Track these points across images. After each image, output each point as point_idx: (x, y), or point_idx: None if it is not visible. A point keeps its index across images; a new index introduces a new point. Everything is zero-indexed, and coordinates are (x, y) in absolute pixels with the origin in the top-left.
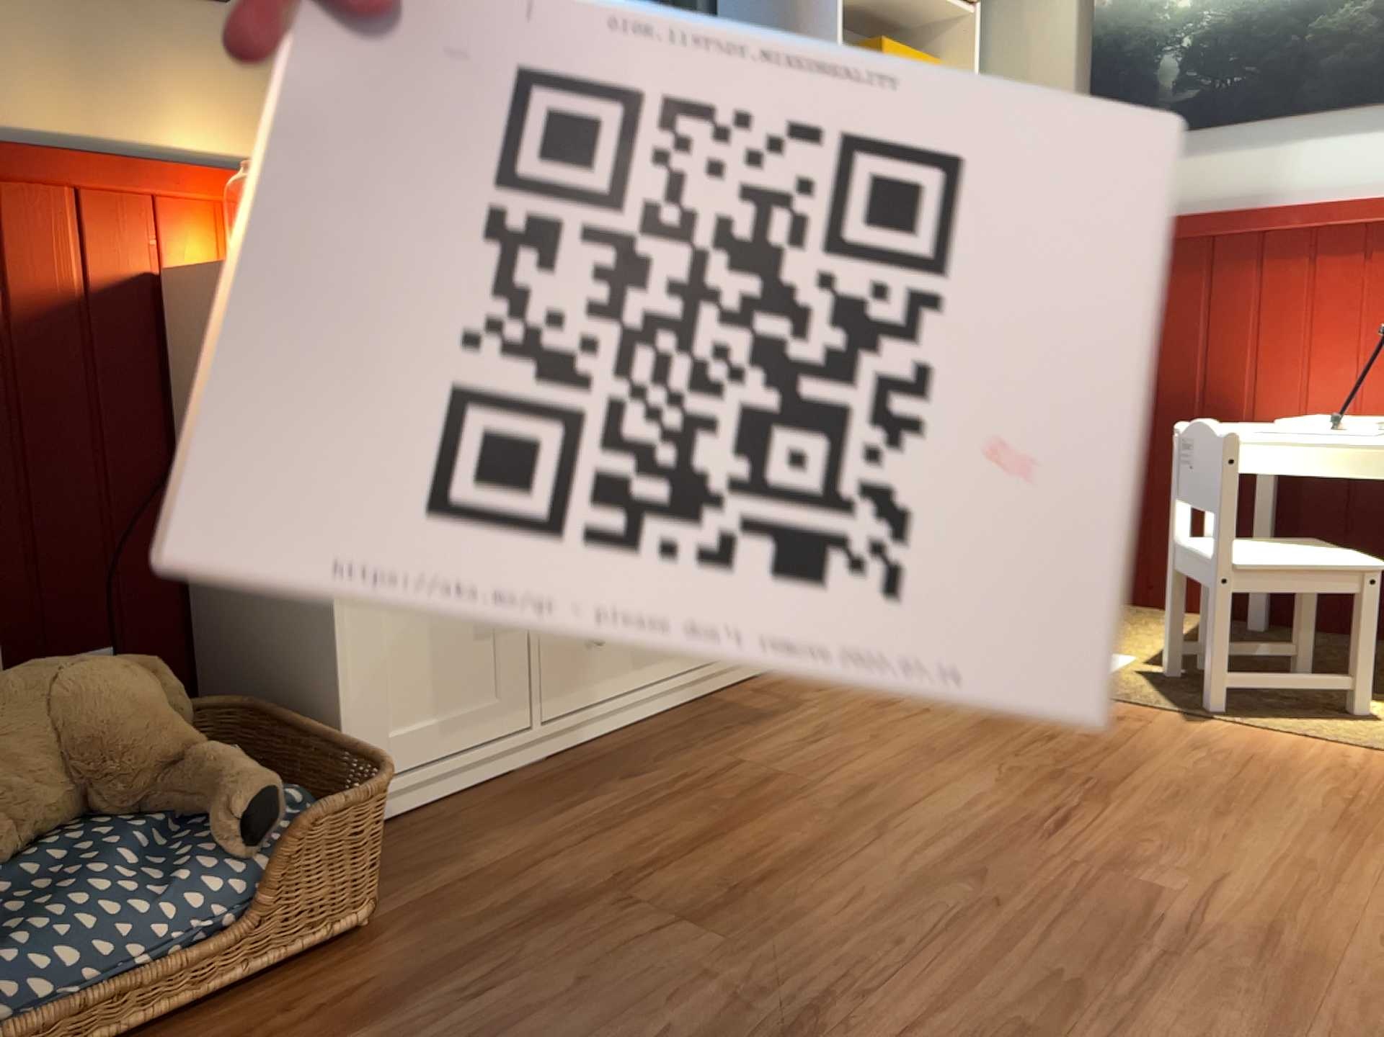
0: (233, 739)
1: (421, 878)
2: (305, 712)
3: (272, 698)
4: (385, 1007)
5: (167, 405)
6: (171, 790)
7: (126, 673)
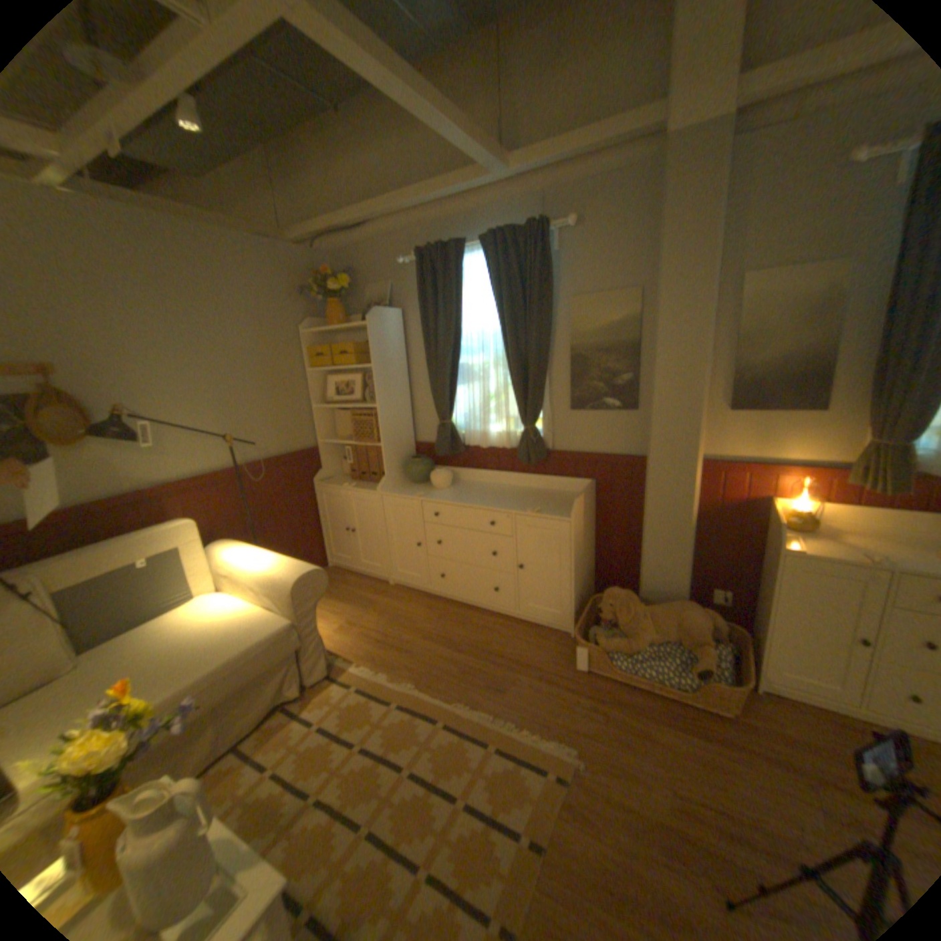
0: (742, 641)
1: (765, 721)
2: (762, 649)
3: (760, 637)
4: (714, 741)
5: (766, 534)
6: (699, 652)
7: (703, 617)
